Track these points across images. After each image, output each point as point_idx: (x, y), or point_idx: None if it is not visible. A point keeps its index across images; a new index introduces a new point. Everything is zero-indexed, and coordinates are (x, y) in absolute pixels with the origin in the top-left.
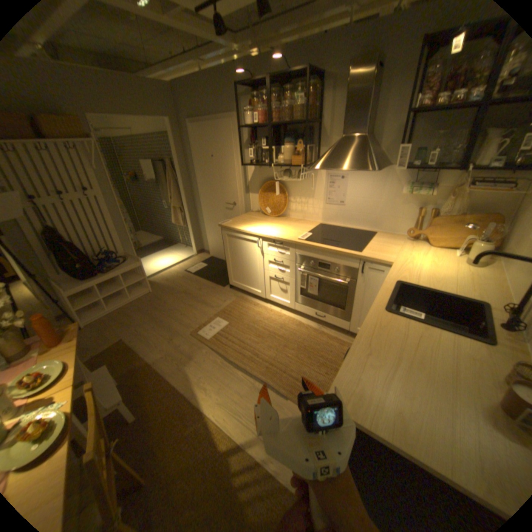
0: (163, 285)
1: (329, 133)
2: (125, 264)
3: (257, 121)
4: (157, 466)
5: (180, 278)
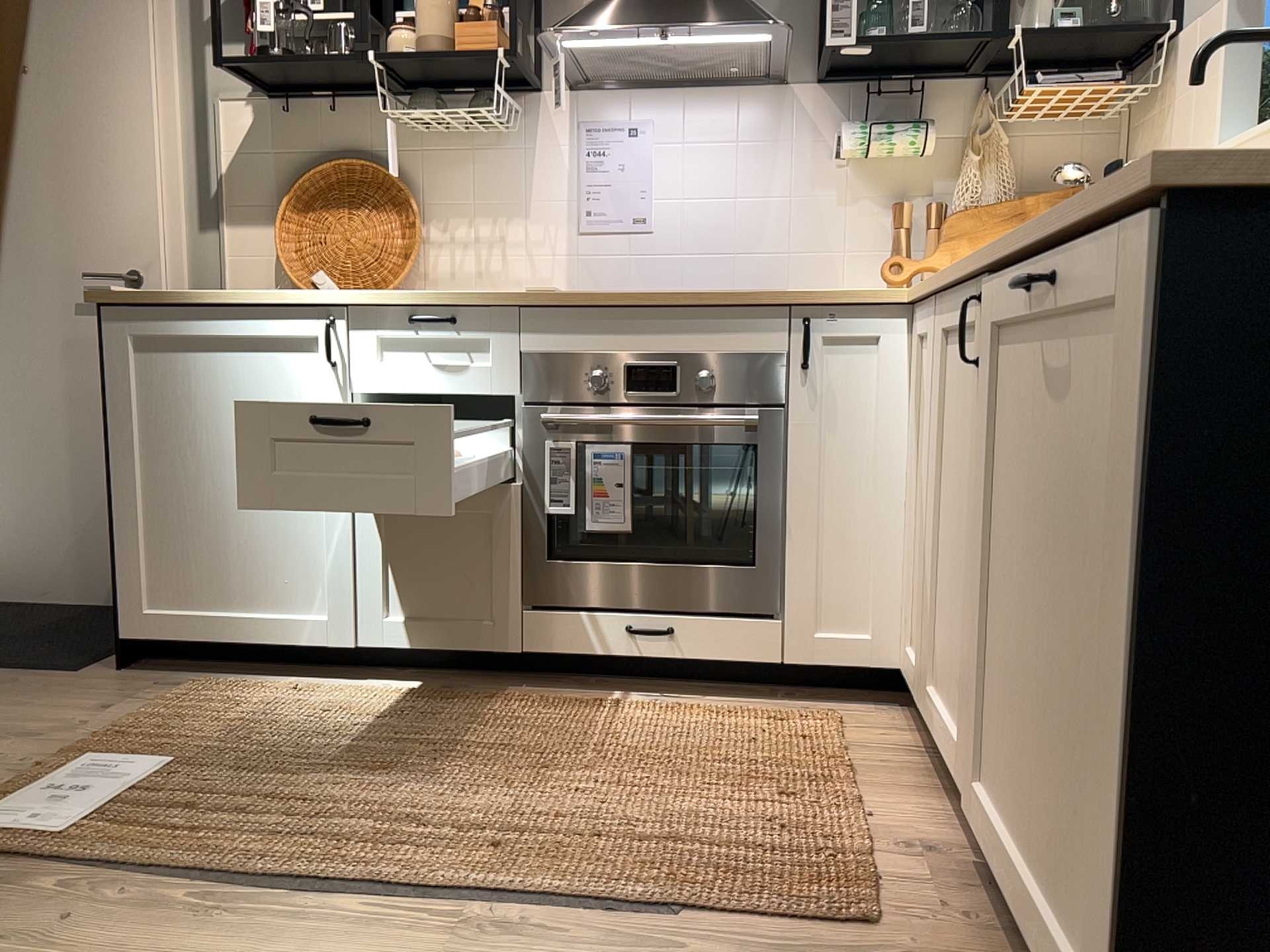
0: None
1: None
2: None
3: None
4: None
5: None
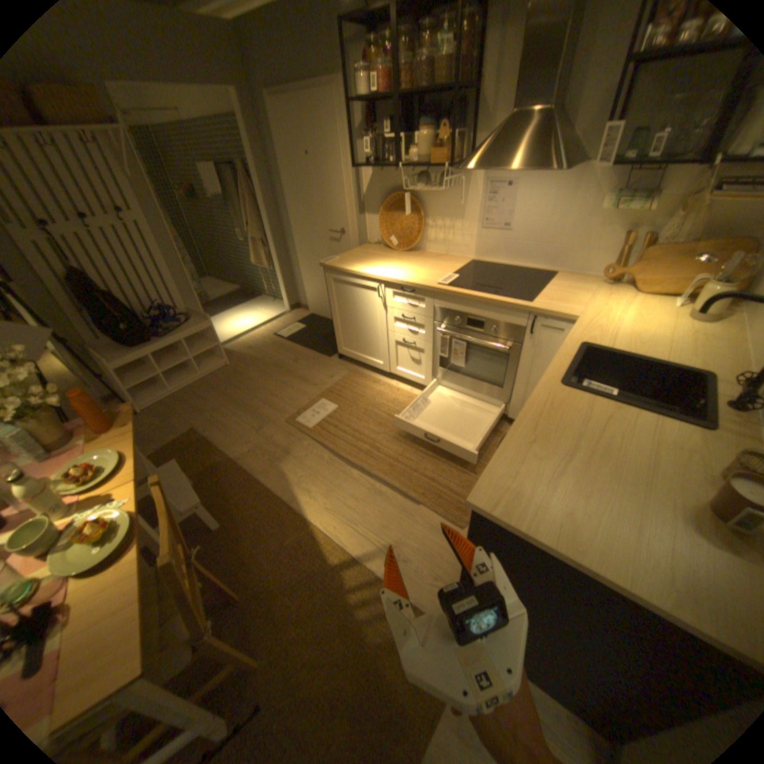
0: (245, 355)
1: (492, 108)
2: (188, 325)
3: (376, 90)
4: (251, 579)
5: (268, 345)
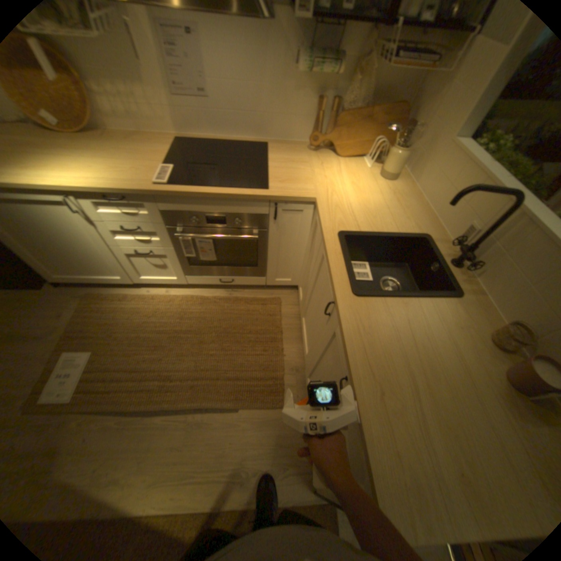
0: None
1: None
2: None
3: None
4: None
5: None
